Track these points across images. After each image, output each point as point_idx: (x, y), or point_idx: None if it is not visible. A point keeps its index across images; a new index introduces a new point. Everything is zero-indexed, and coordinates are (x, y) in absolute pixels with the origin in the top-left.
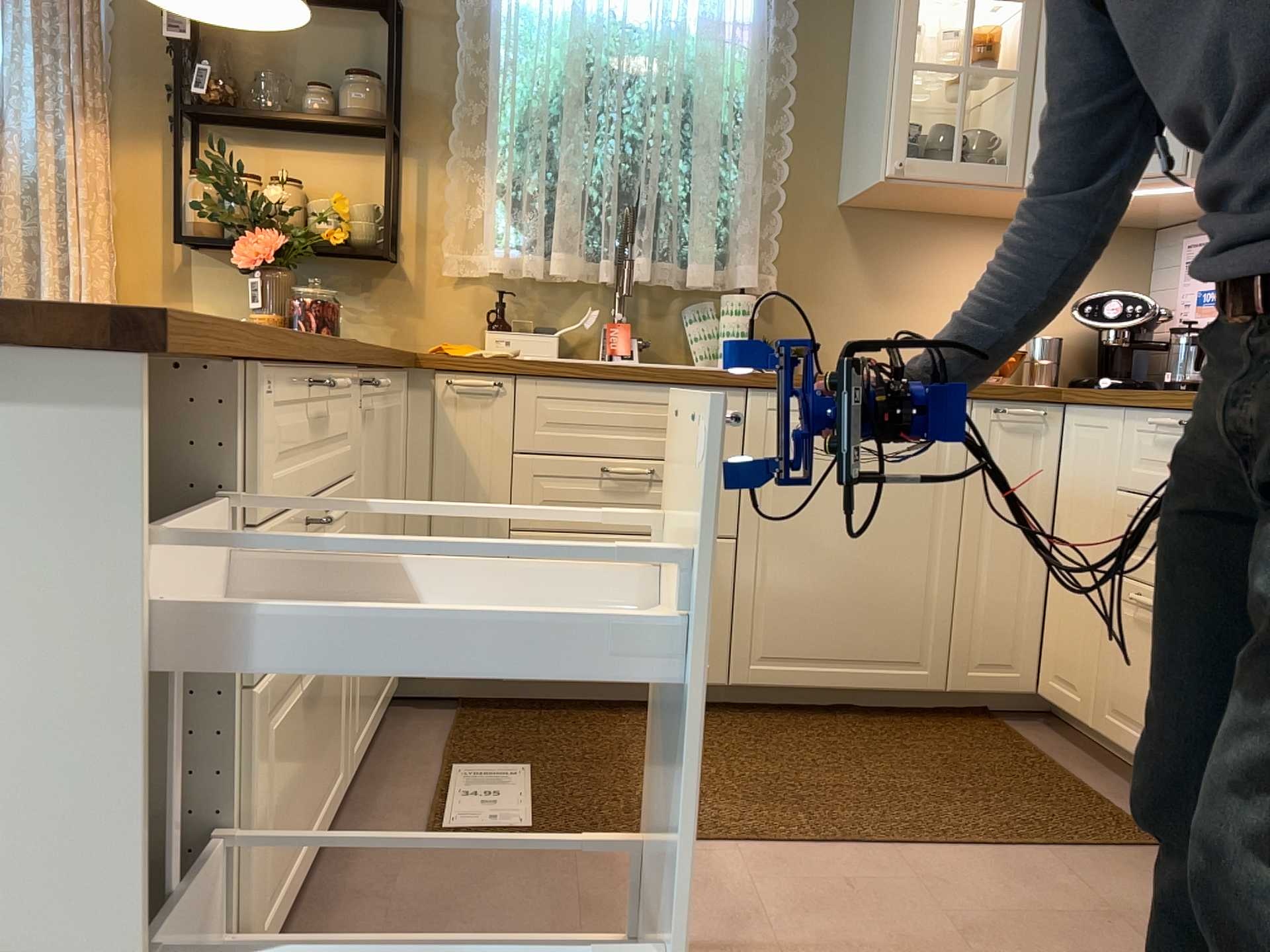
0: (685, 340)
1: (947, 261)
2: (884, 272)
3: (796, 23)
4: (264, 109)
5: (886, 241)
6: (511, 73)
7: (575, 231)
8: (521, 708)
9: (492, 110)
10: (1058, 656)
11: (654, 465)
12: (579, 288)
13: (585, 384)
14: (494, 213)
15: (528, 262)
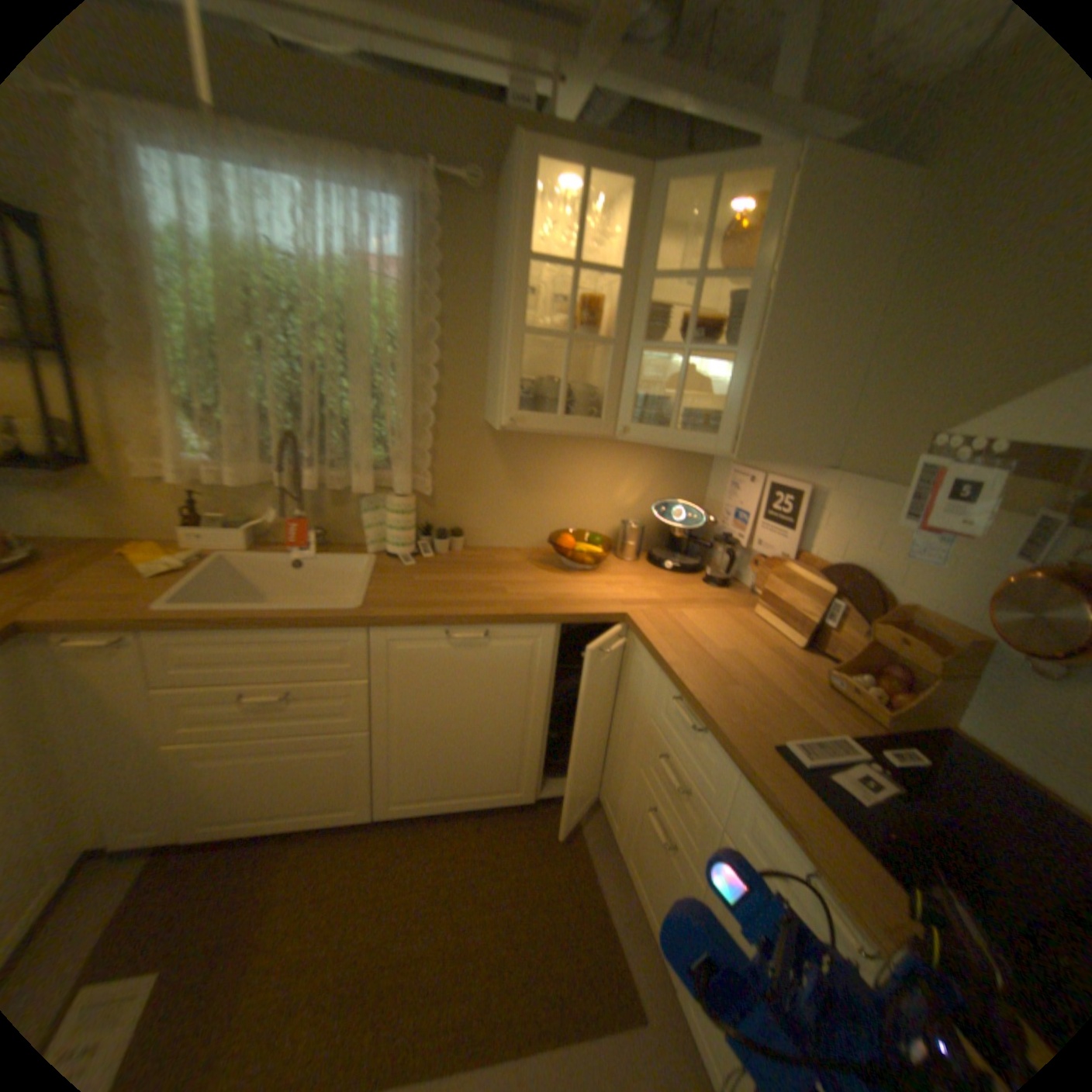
0: (362, 525)
1: (567, 464)
2: (519, 473)
3: (443, 260)
4: None
5: (521, 449)
6: (155, 296)
7: (243, 449)
8: (204, 851)
9: (150, 328)
10: (609, 788)
11: (287, 690)
12: (264, 485)
13: (209, 635)
14: (167, 427)
15: (202, 474)
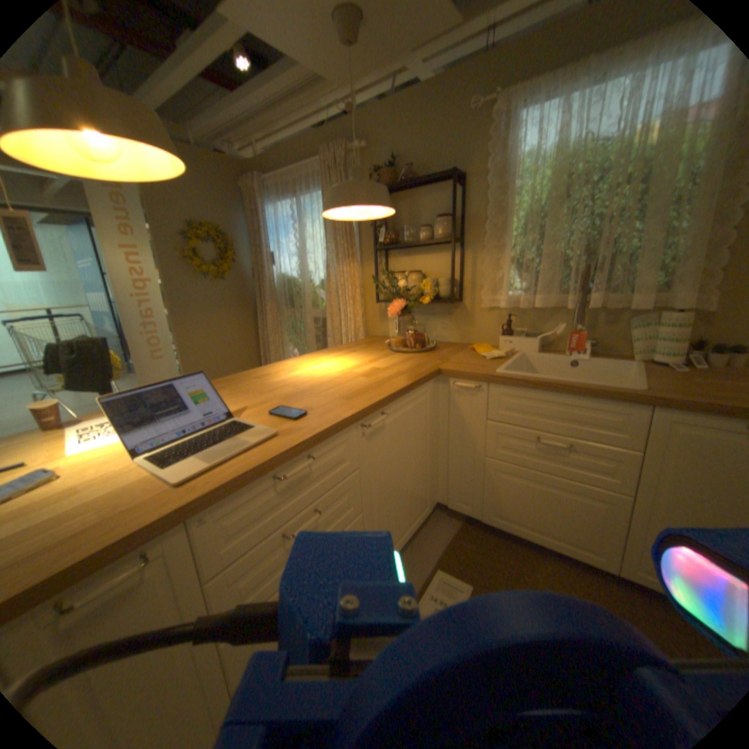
0: (631, 340)
1: None
2: None
3: None
4: (406, 240)
5: None
6: (519, 194)
7: (553, 282)
8: (493, 534)
9: (510, 217)
10: None
11: (574, 443)
12: (558, 309)
13: (531, 392)
14: (508, 274)
15: (524, 301)
